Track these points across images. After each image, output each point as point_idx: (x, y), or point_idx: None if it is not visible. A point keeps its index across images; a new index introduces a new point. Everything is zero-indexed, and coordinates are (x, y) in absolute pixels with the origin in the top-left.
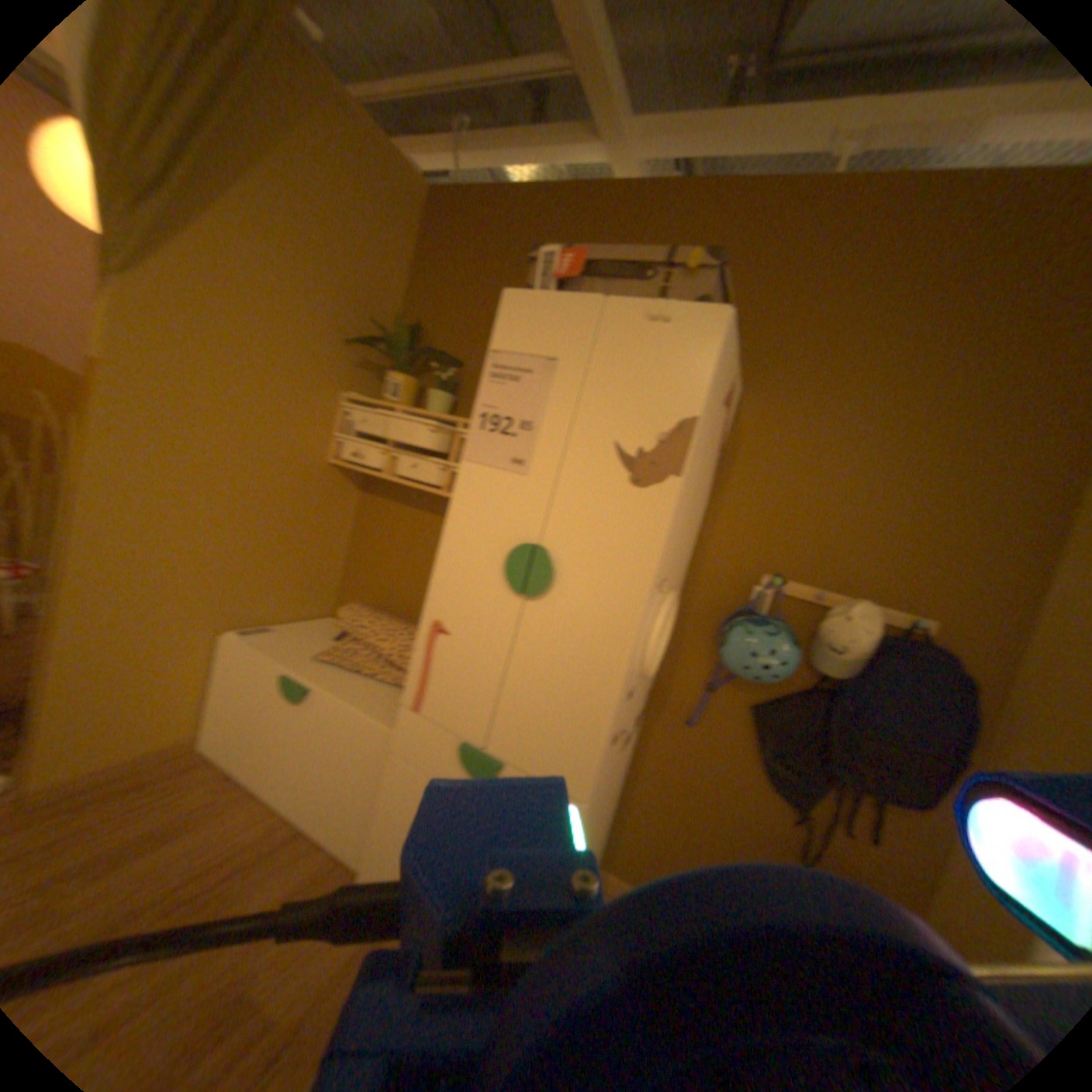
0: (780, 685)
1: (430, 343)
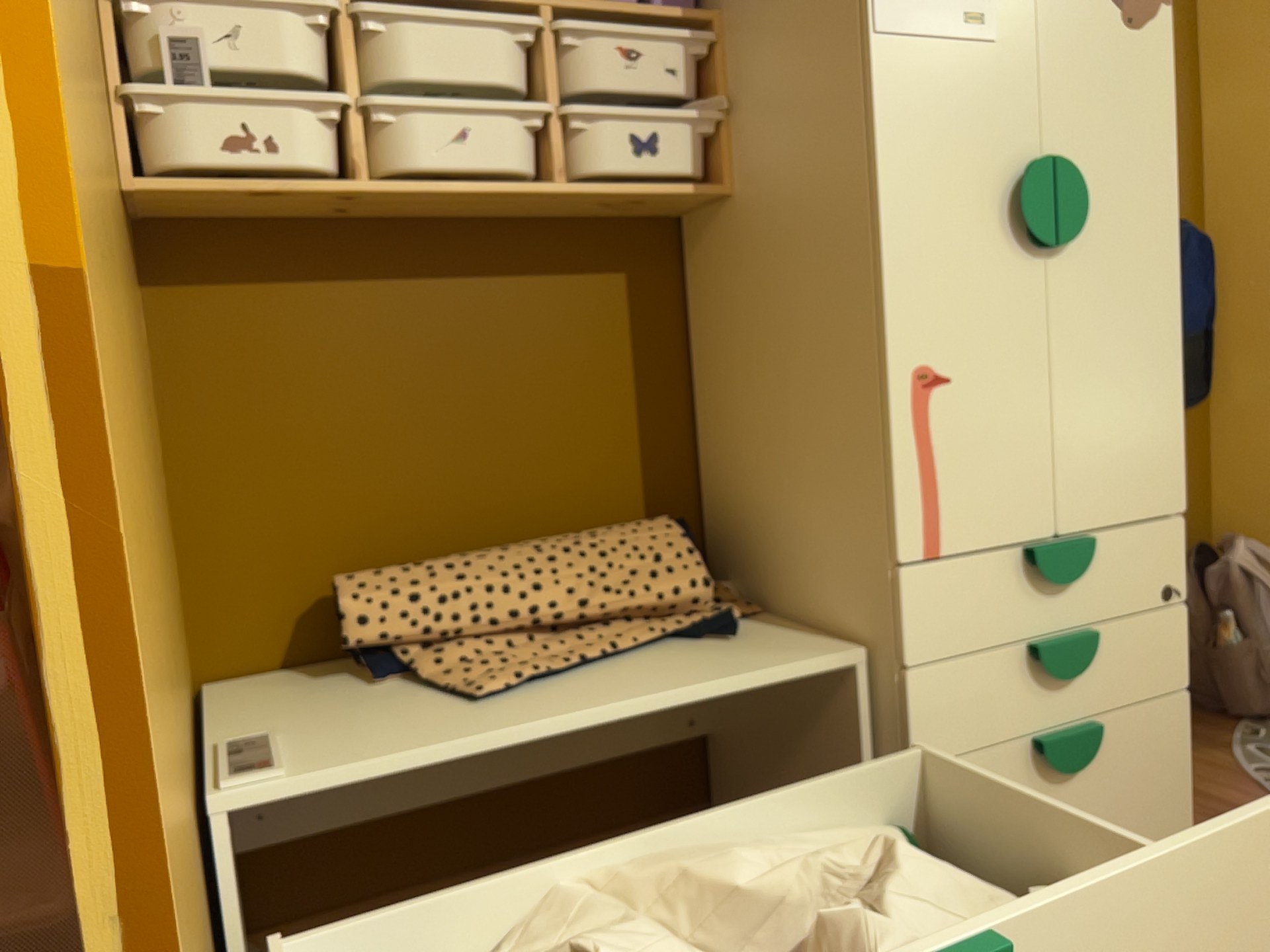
0: None
1: None
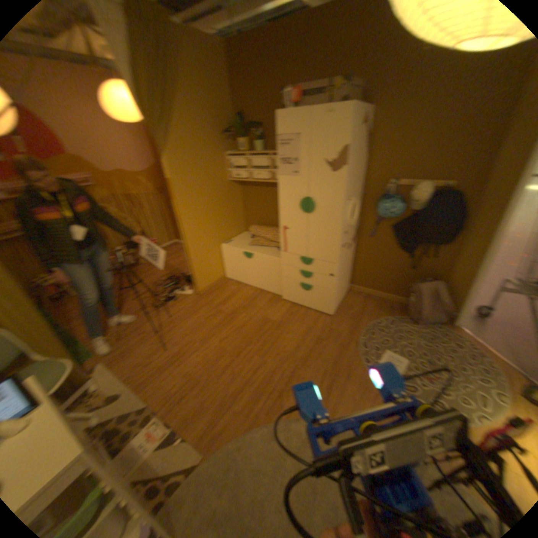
0: (397, 216)
1: (245, 118)
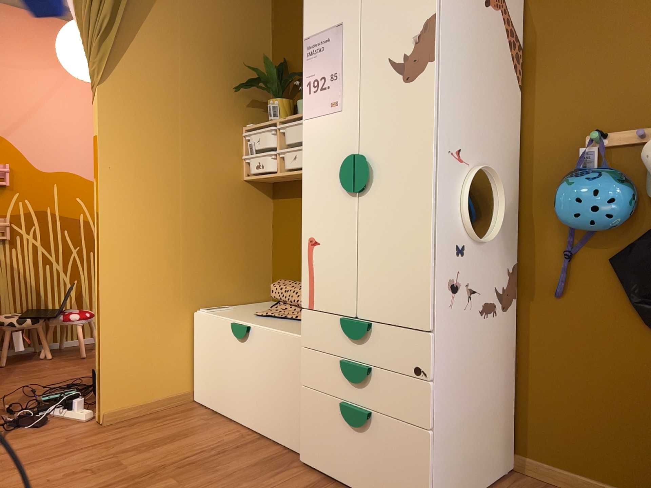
0: (623, 225)
1: (295, 70)
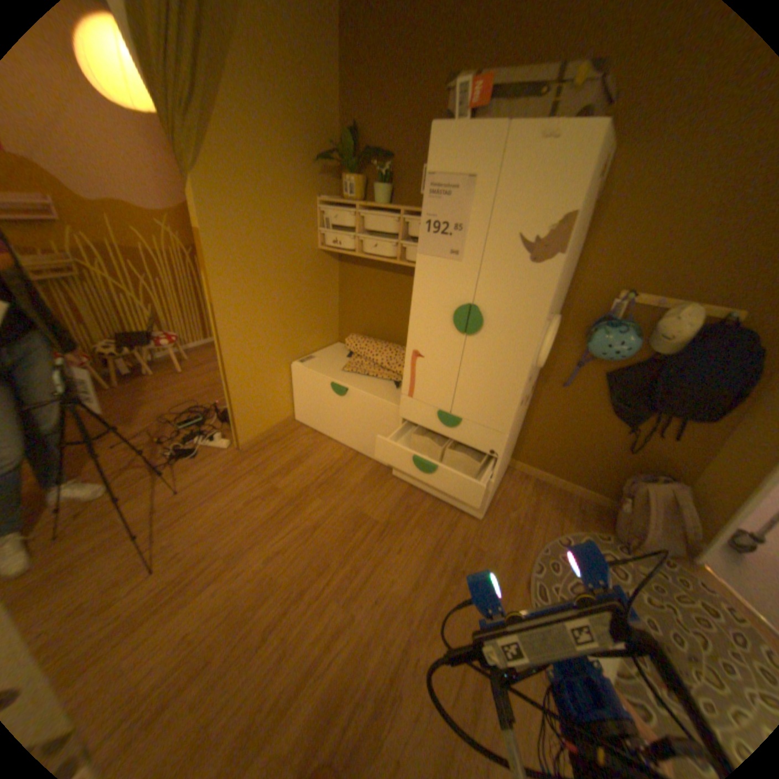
0: (626, 360)
1: (366, 141)
